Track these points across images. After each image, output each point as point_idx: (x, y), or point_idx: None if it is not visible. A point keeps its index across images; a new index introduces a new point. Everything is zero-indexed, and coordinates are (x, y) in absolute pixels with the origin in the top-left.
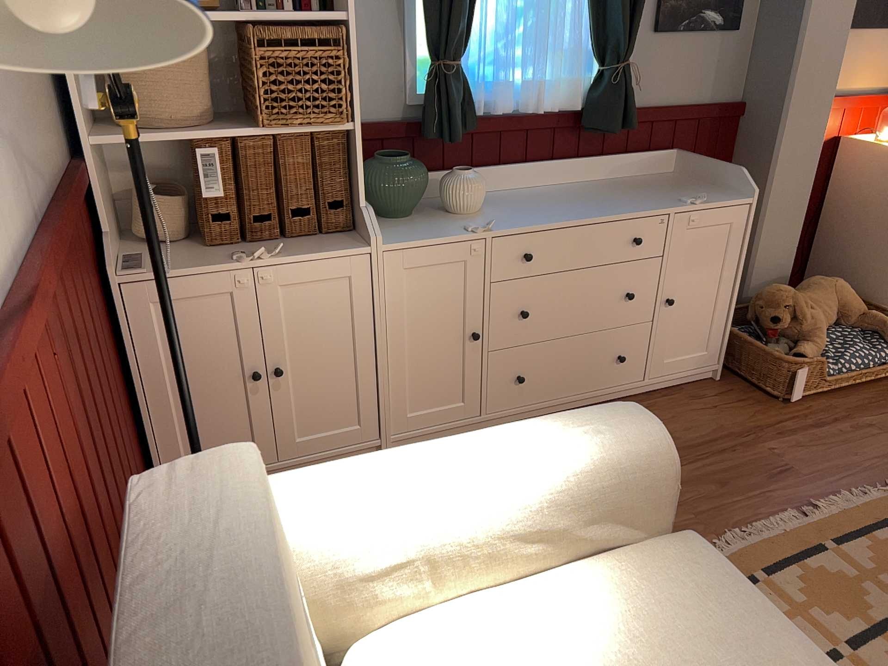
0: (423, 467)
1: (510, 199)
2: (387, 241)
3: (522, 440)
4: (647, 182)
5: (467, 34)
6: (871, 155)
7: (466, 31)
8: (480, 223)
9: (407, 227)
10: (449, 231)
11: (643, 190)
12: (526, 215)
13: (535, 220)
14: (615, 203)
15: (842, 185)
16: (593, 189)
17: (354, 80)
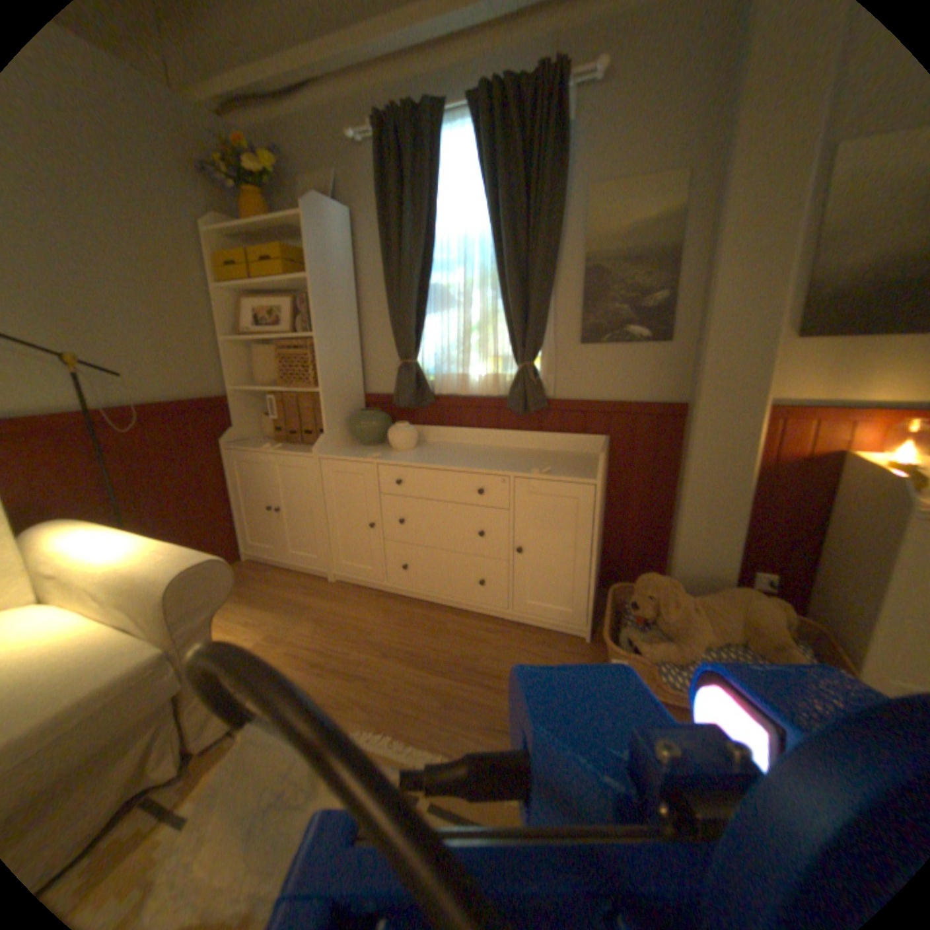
0: (104, 540)
1: (445, 449)
2: (329, 453)
3: (143, 548)
4: (560, 456)
5: (418, 344)
6: (865, 476)
7: (413, 342)
8: (377, 454)
9: (356, 450)
10: (362, 455)
11: (536, 460)
12: (420, 457)
13: (415, 459)
14: (489, 462)
15: (843, 505)
16: (510, 453)
17: (320, 365)
